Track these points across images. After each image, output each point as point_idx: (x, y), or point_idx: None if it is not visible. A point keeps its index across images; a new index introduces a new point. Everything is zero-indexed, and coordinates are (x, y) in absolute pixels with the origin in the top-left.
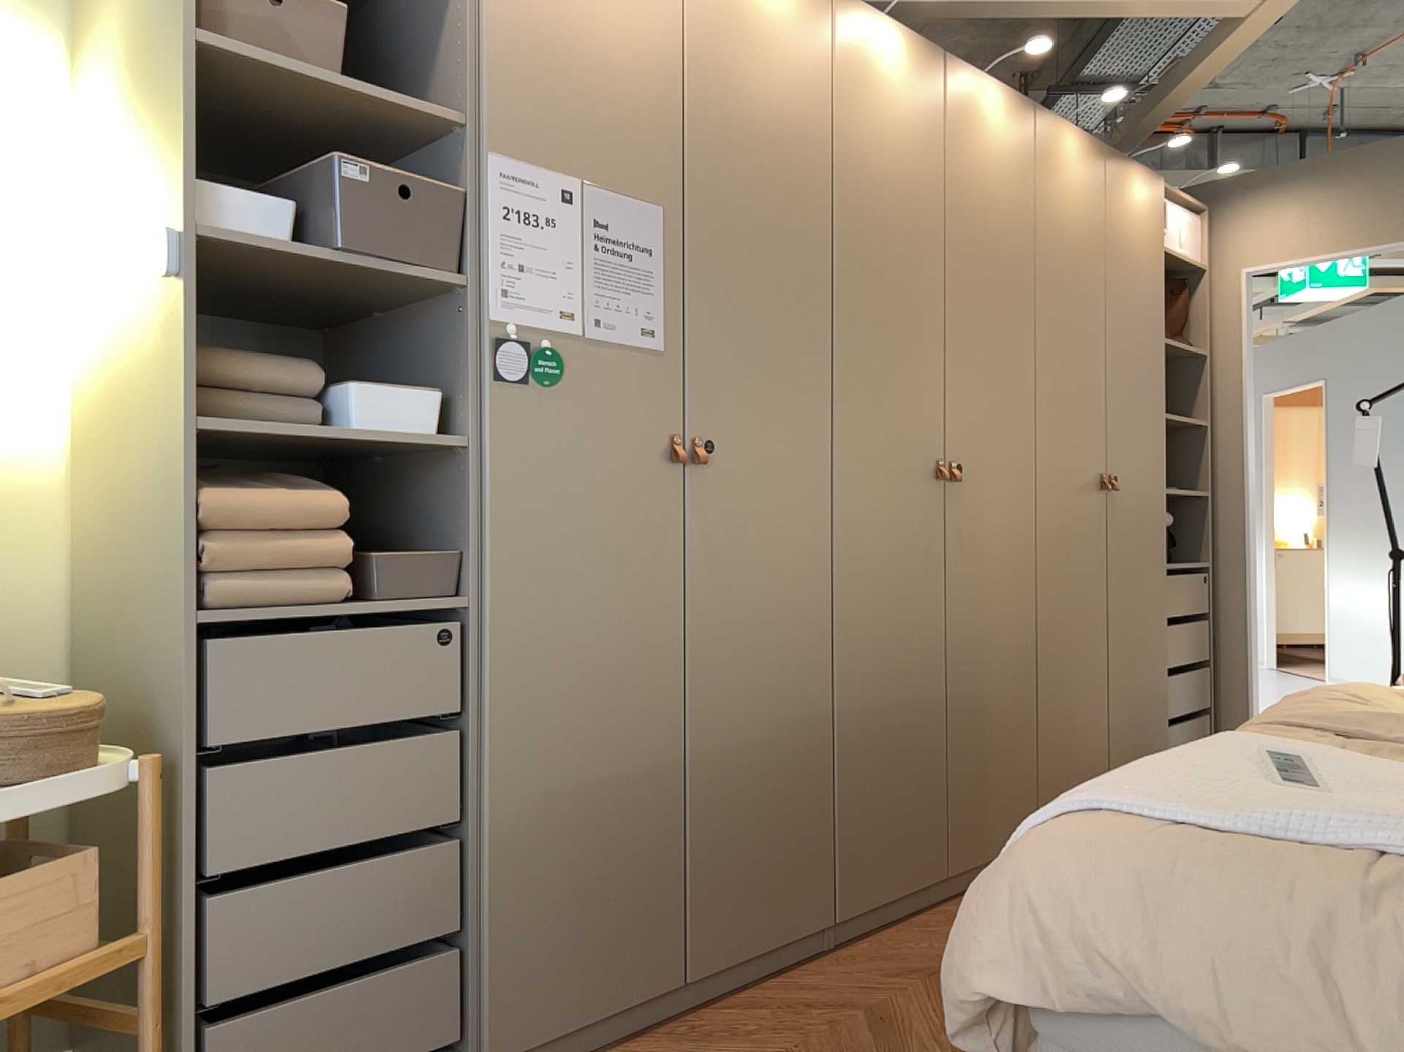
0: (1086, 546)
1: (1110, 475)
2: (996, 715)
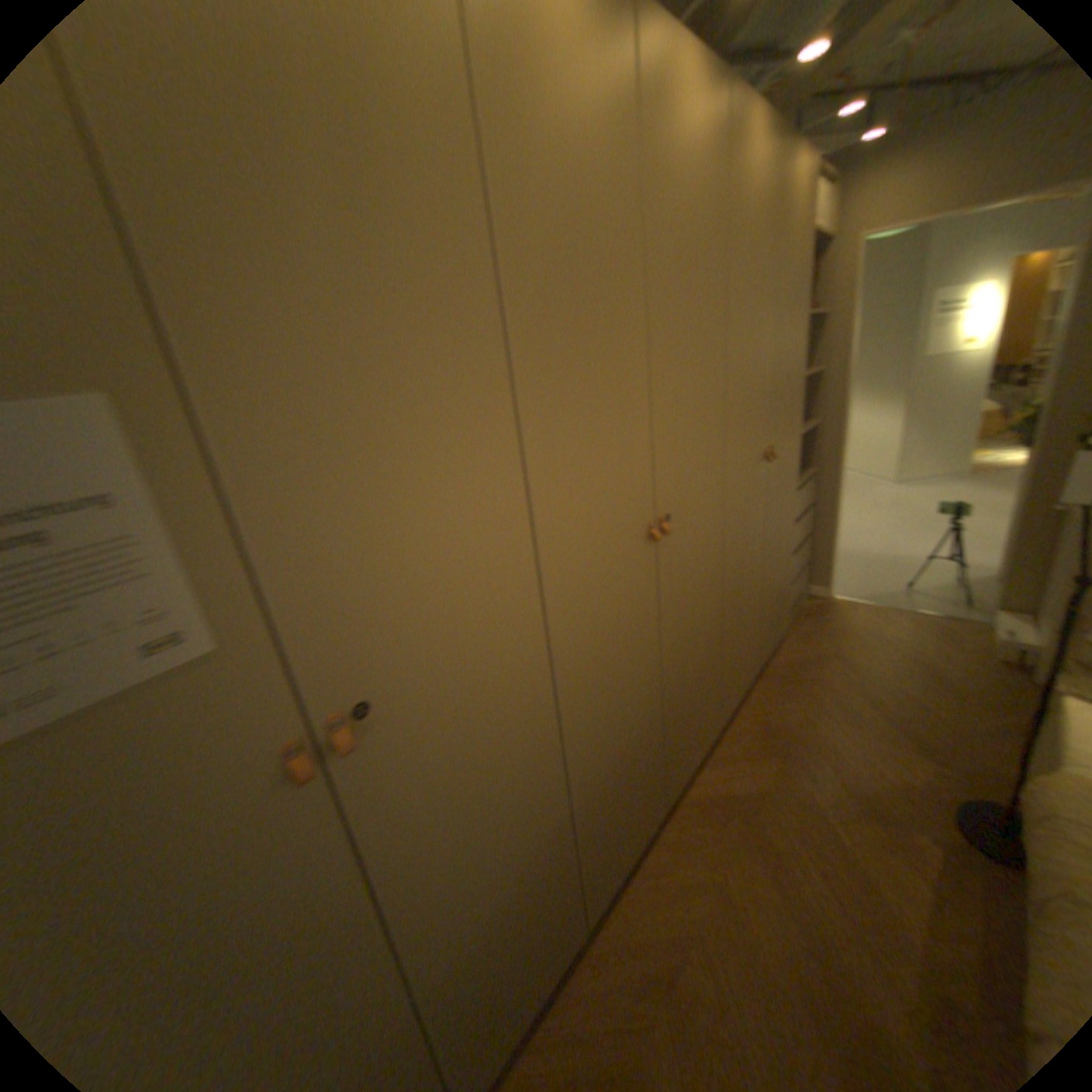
0: (761, 509)
1: (778, 443)
2: (704, 676)
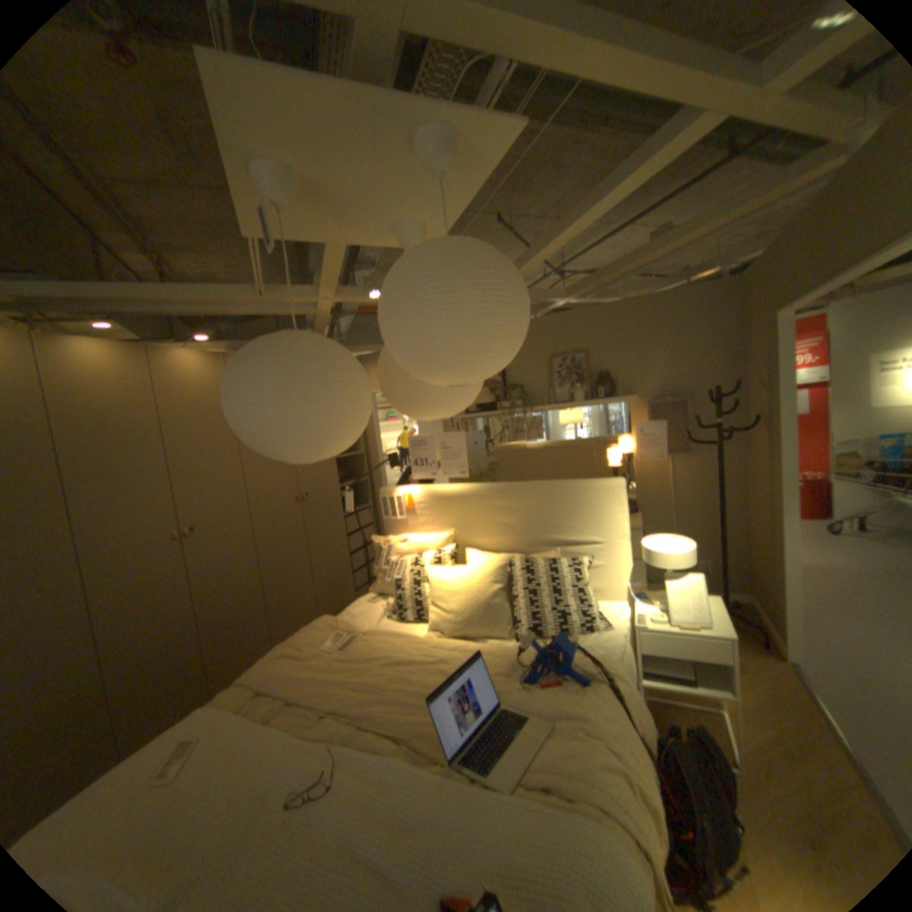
0: (297, 526)
1: (310, 492)
2: (243, 618)
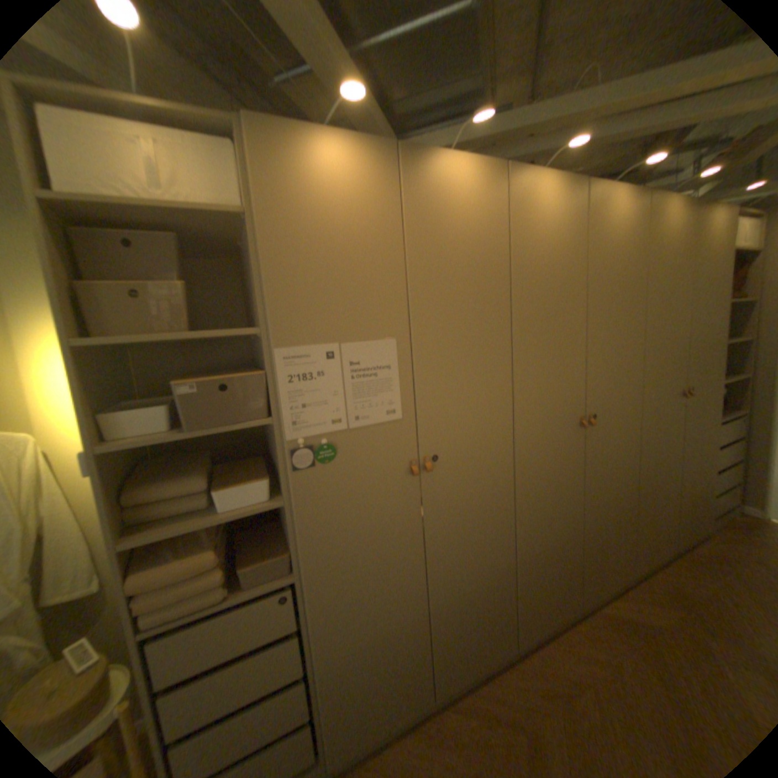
0: (678, 428)
1: (696, 386)
2: (619, 529)
